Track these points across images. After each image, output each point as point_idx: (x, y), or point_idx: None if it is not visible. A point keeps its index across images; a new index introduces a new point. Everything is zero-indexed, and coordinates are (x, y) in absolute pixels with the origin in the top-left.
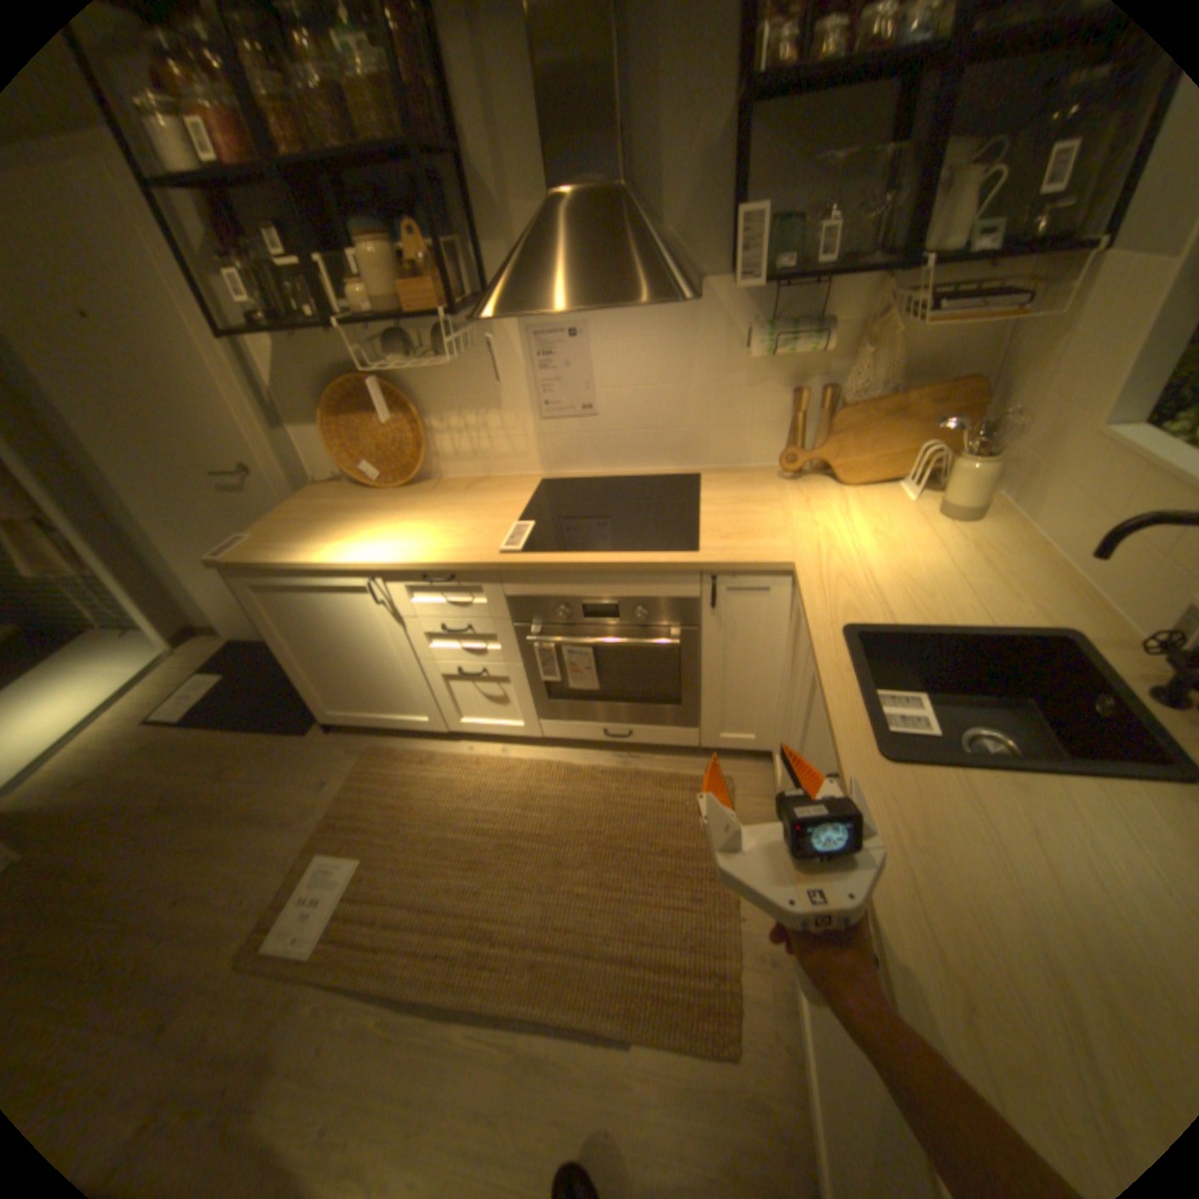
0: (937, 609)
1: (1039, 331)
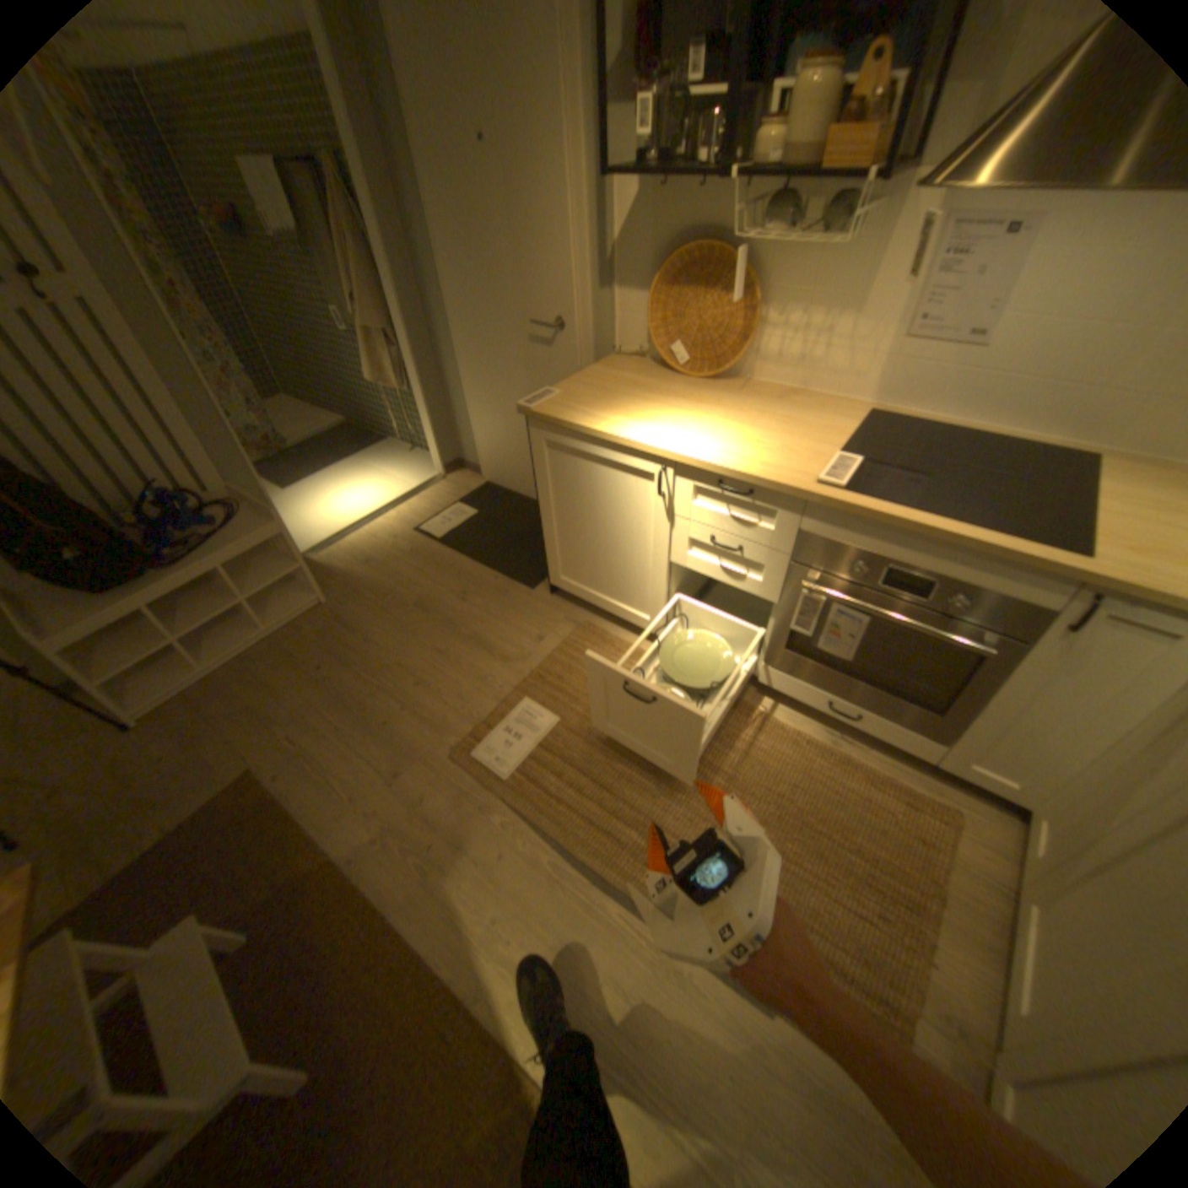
0: None
1: None
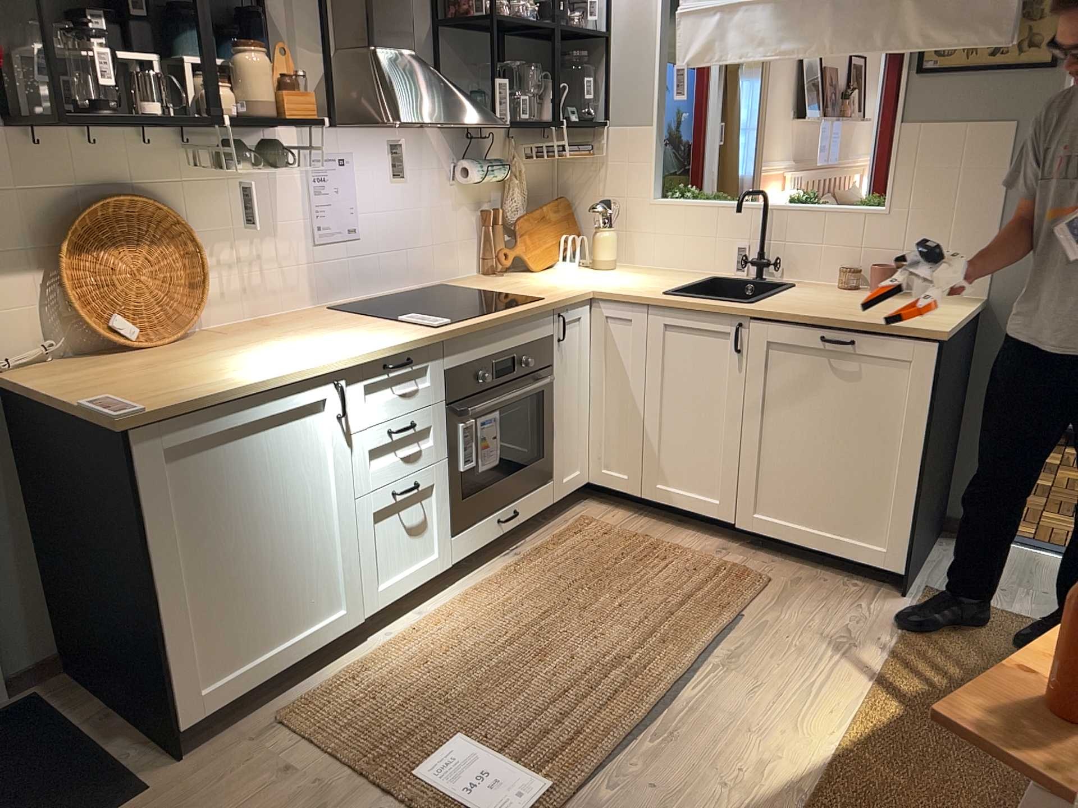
0: (671, 284)
1: (579, 170)
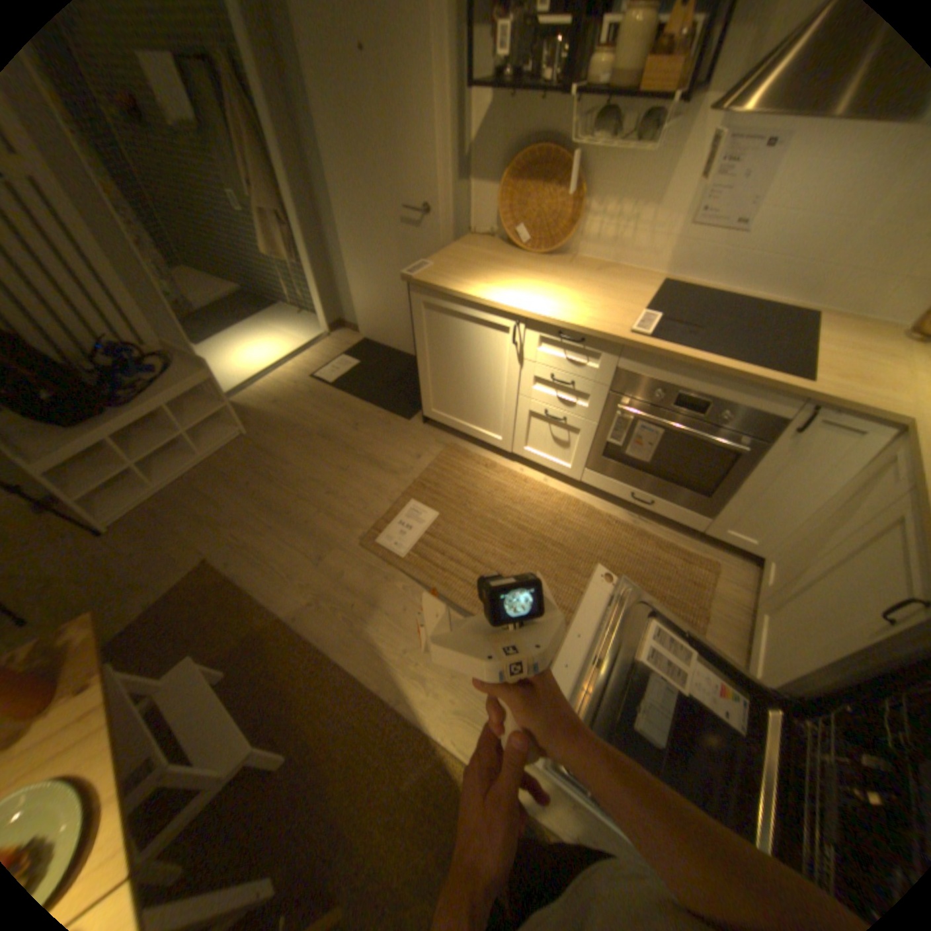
0: None
1: None
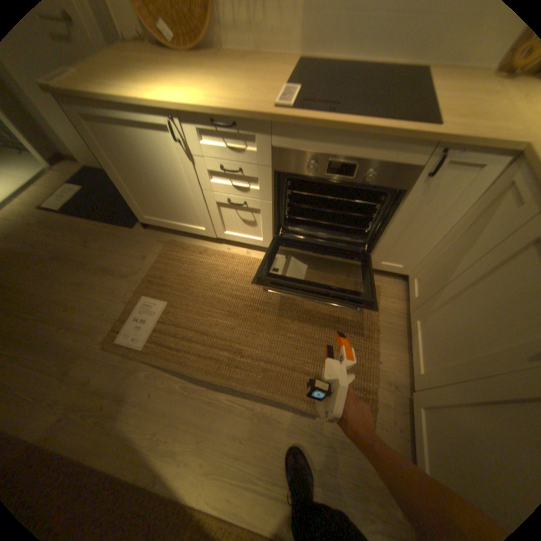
0: None
1: None
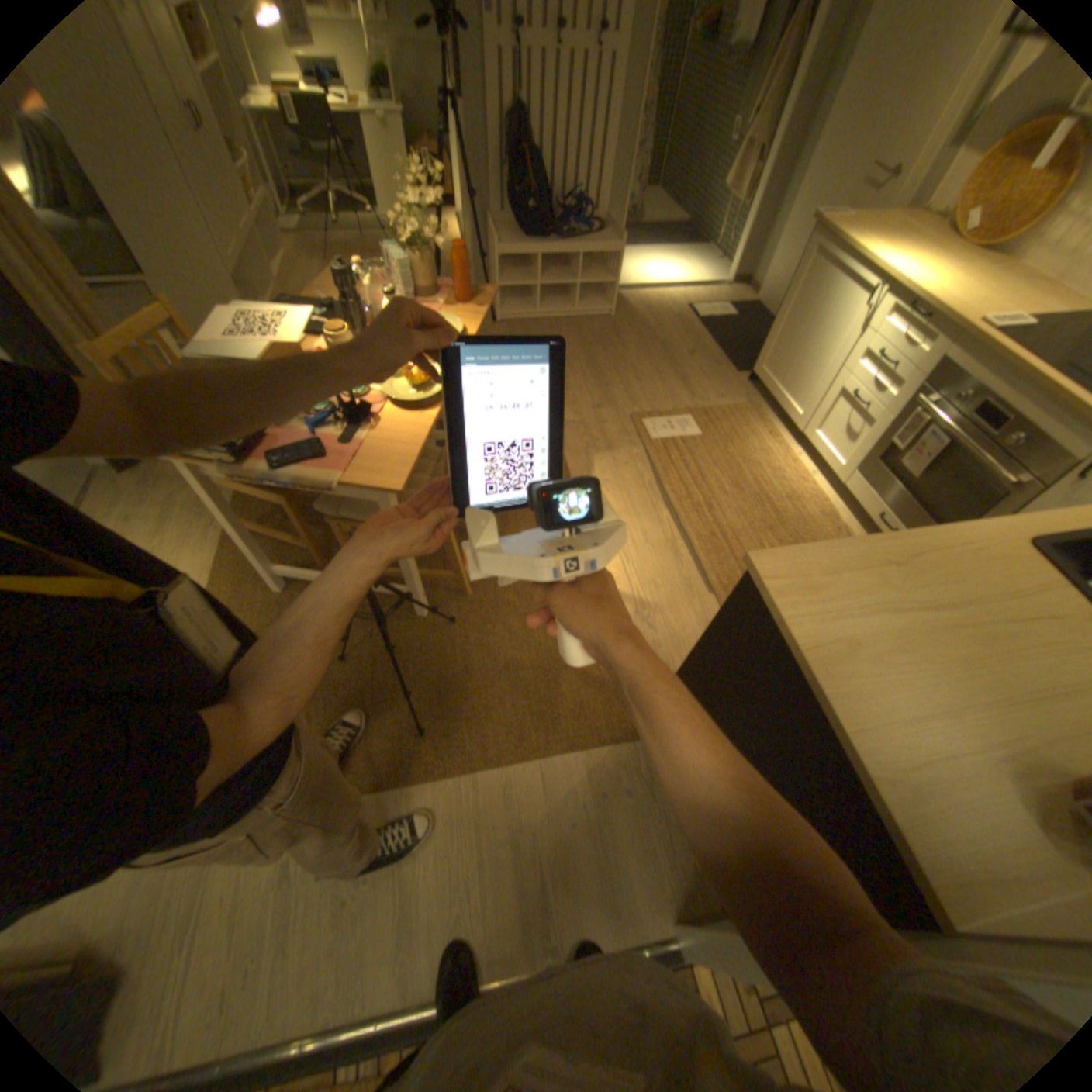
0: None
1: None
